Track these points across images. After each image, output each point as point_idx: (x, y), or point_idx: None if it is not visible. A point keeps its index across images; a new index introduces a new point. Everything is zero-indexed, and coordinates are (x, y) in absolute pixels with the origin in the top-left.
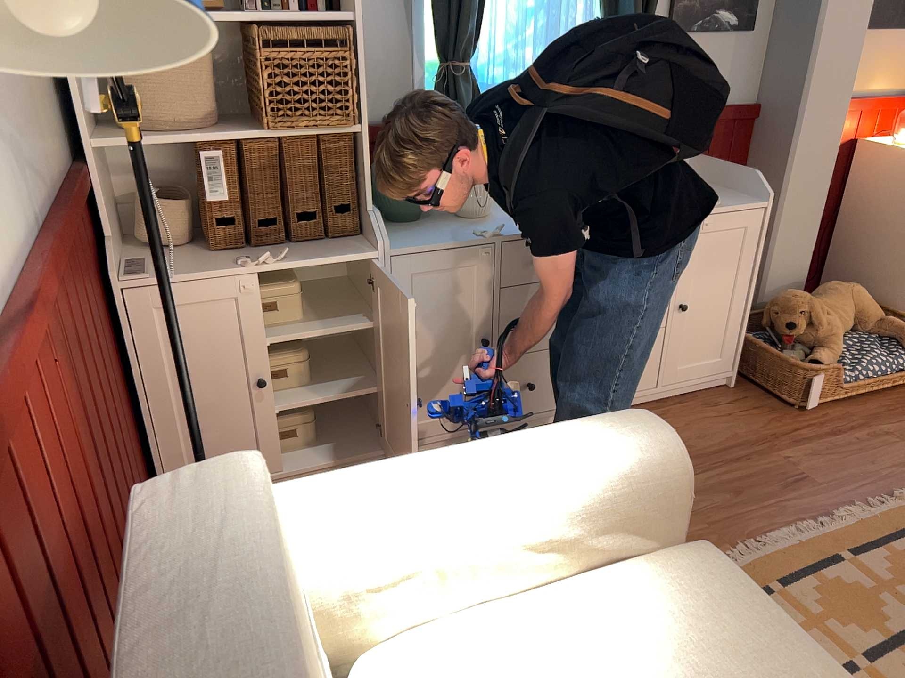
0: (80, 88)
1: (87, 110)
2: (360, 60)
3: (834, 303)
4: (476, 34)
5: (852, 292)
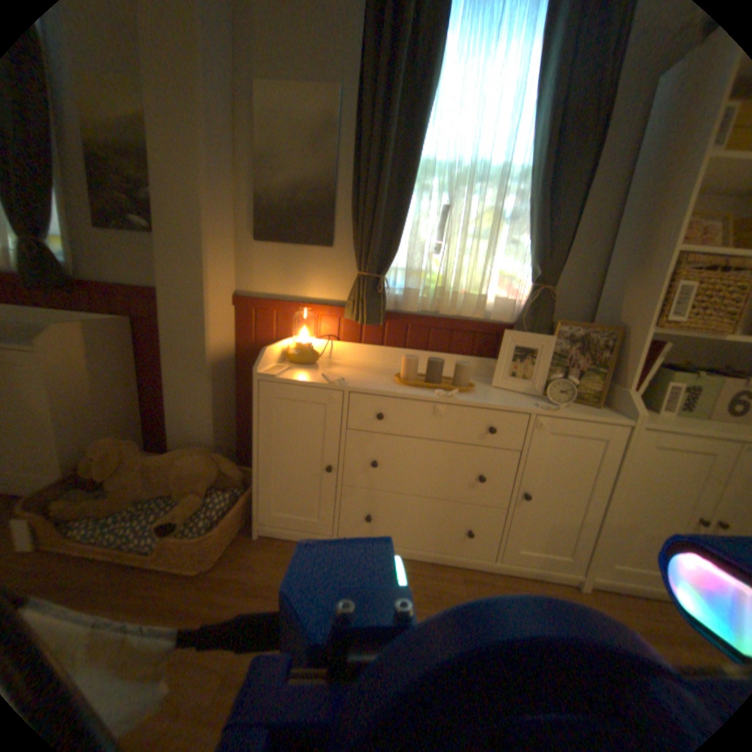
0: None
1: None
2: None
3: (155, 464)
4: None
5: (180, 460)
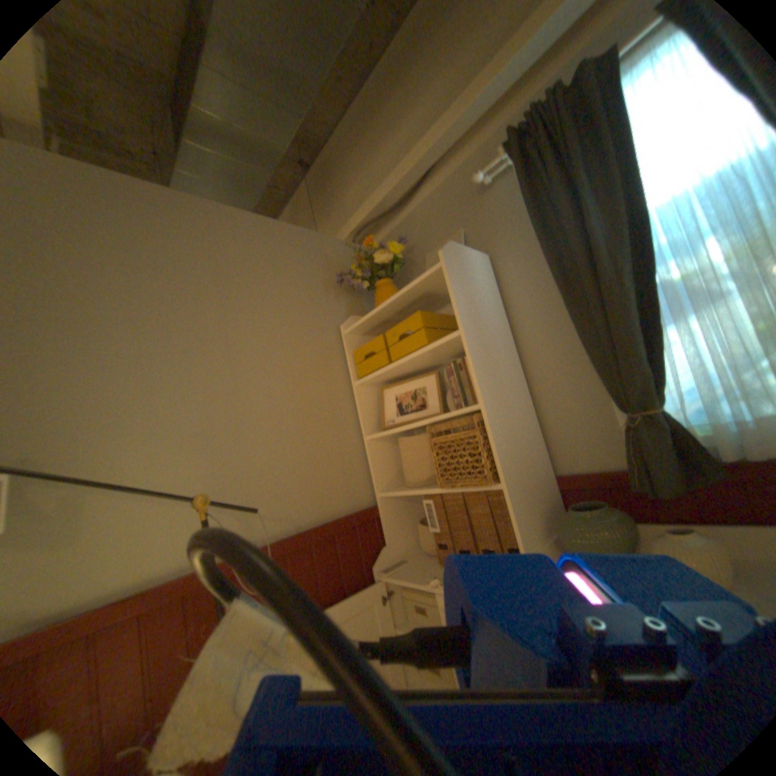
0: (382, 464)
1: (388, 474)
2: (493, 432)
3: None
4: (661, 378)
5: None
